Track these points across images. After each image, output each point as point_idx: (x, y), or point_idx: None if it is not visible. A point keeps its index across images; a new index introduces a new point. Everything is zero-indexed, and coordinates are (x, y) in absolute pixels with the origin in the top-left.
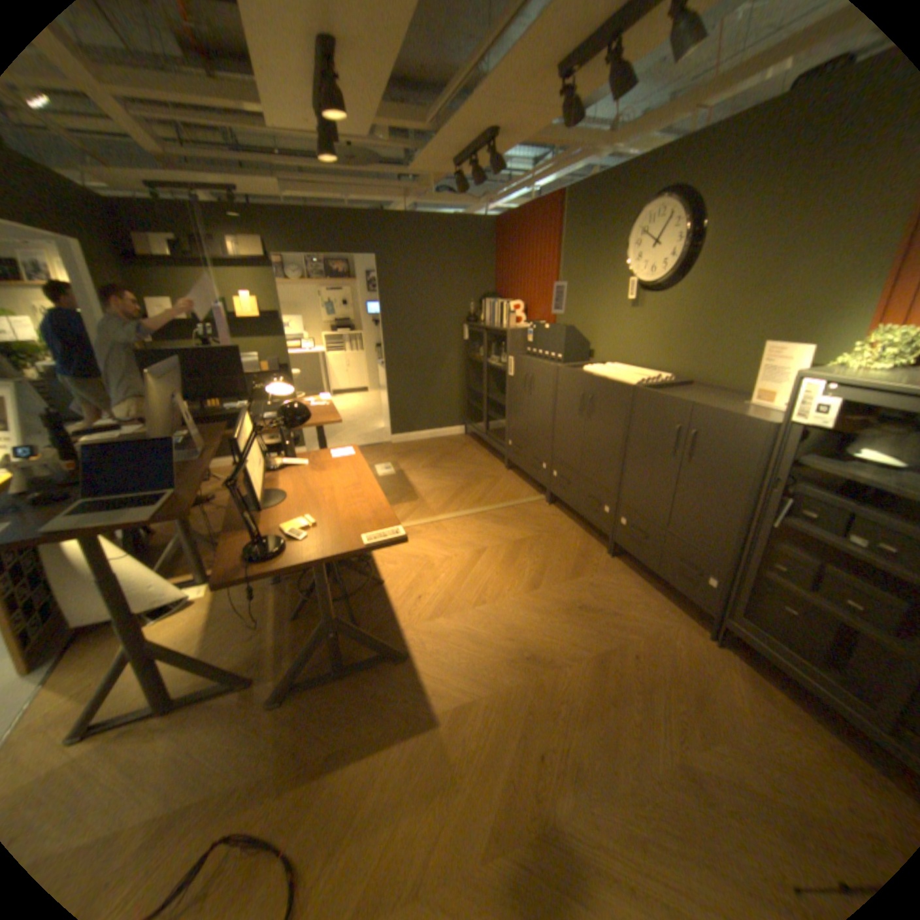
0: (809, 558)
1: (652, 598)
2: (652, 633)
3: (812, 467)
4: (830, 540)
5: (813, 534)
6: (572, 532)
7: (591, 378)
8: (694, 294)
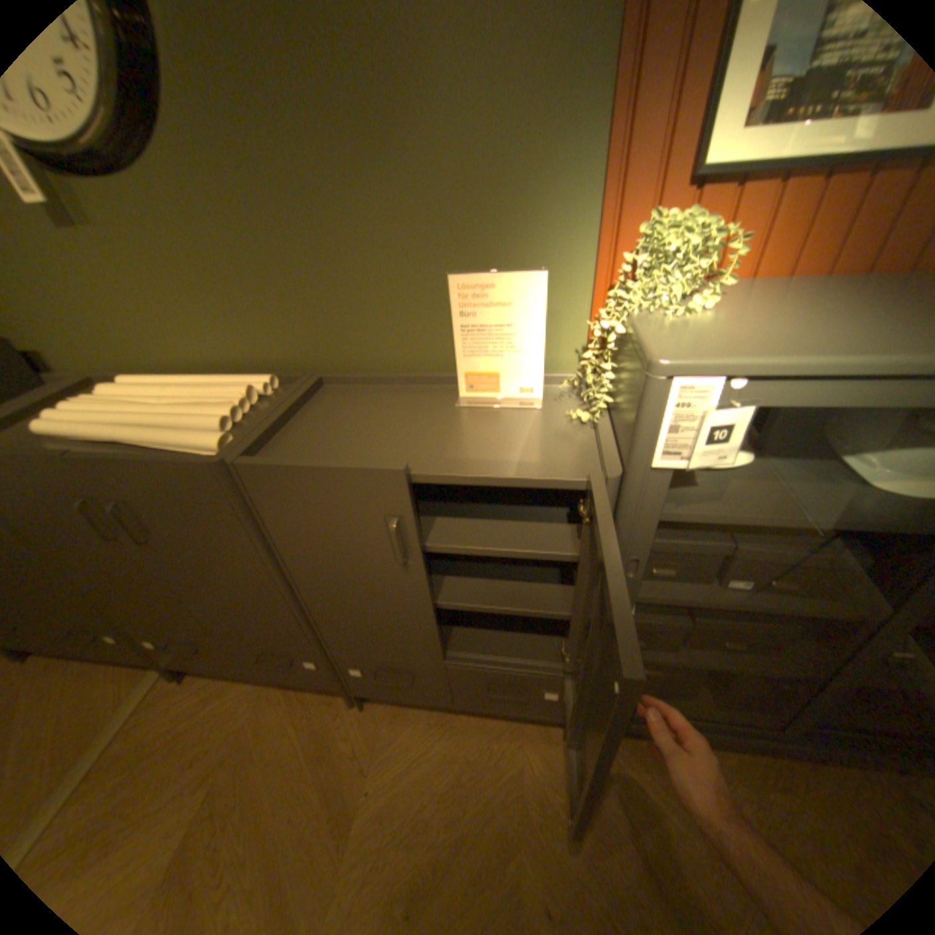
0: (672, 622)
1: (461, 738)
2: (516, 821)
3: (675, 521)
4: (707, 600)
5: (683, 603)
6: (262, 715)
7: (69, 465)
8: (209, 174)
